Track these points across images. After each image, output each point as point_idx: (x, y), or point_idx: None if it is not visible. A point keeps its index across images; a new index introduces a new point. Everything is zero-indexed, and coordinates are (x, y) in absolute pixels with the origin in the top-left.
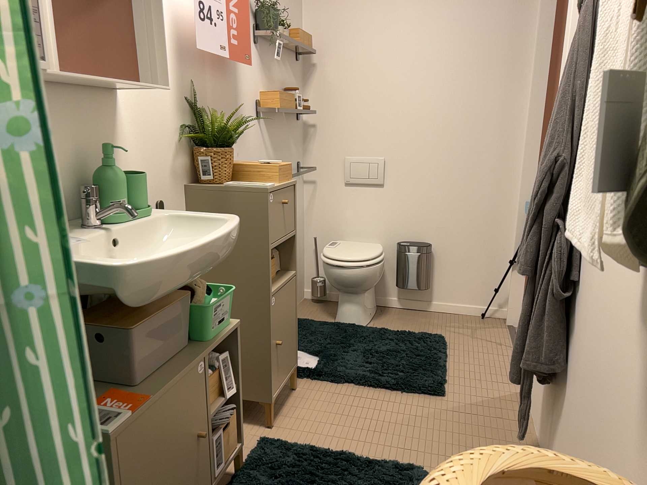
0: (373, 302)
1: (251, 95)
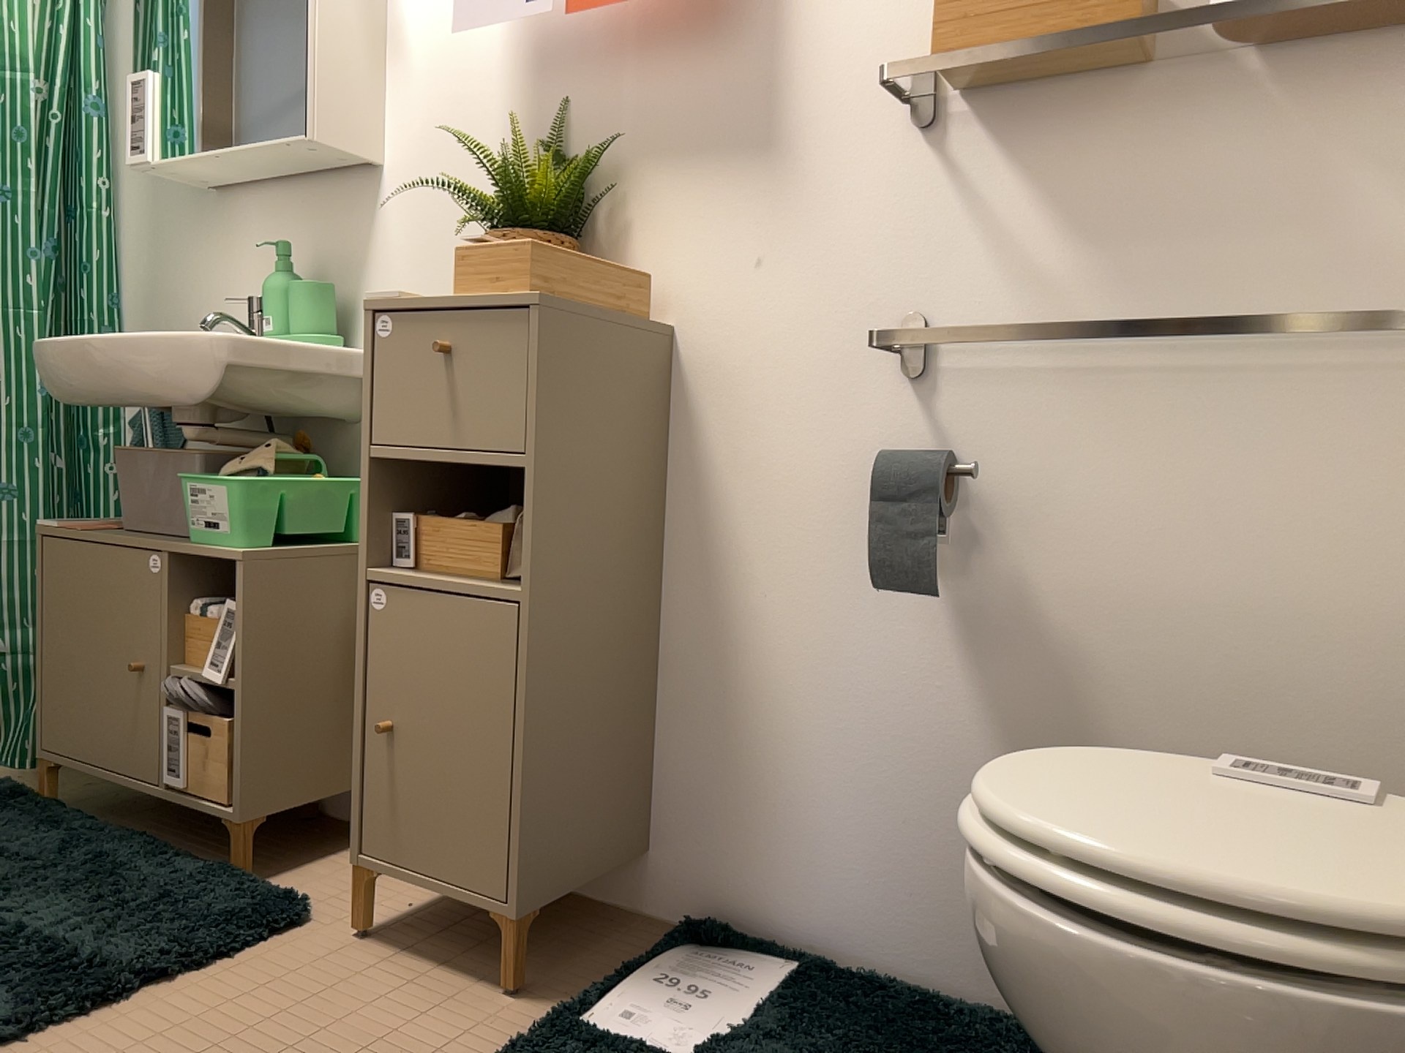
0: None
1: (871, 60)
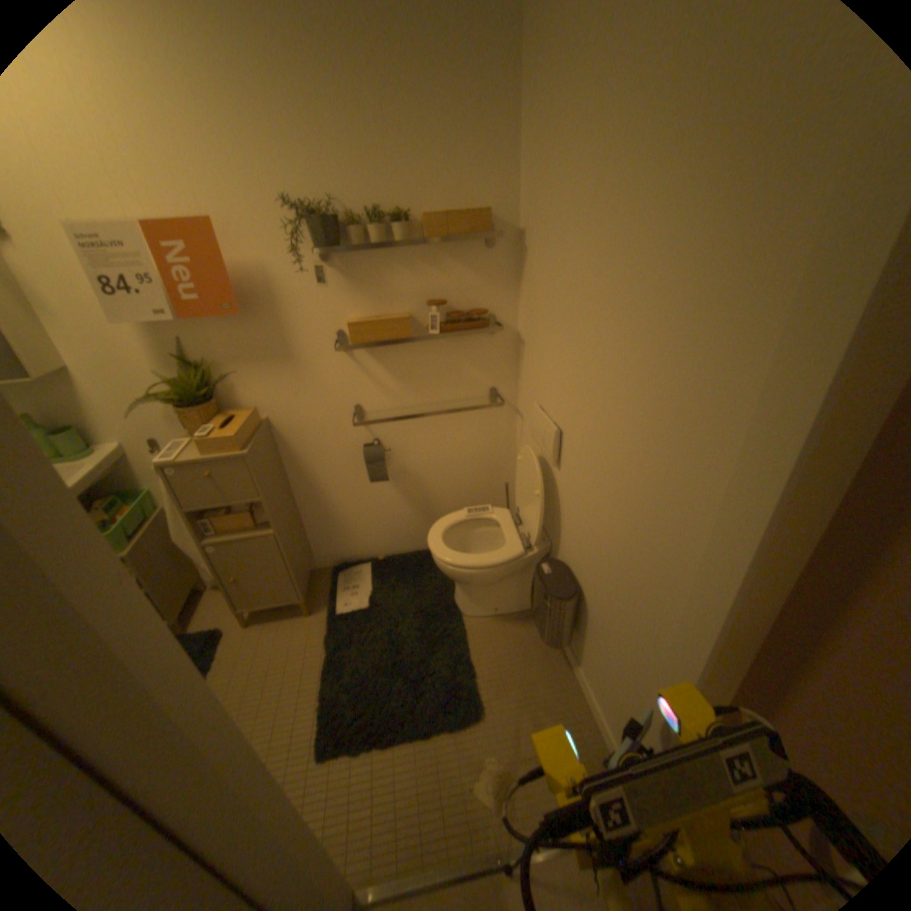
0: (508, 599)
1: (321, 326)
